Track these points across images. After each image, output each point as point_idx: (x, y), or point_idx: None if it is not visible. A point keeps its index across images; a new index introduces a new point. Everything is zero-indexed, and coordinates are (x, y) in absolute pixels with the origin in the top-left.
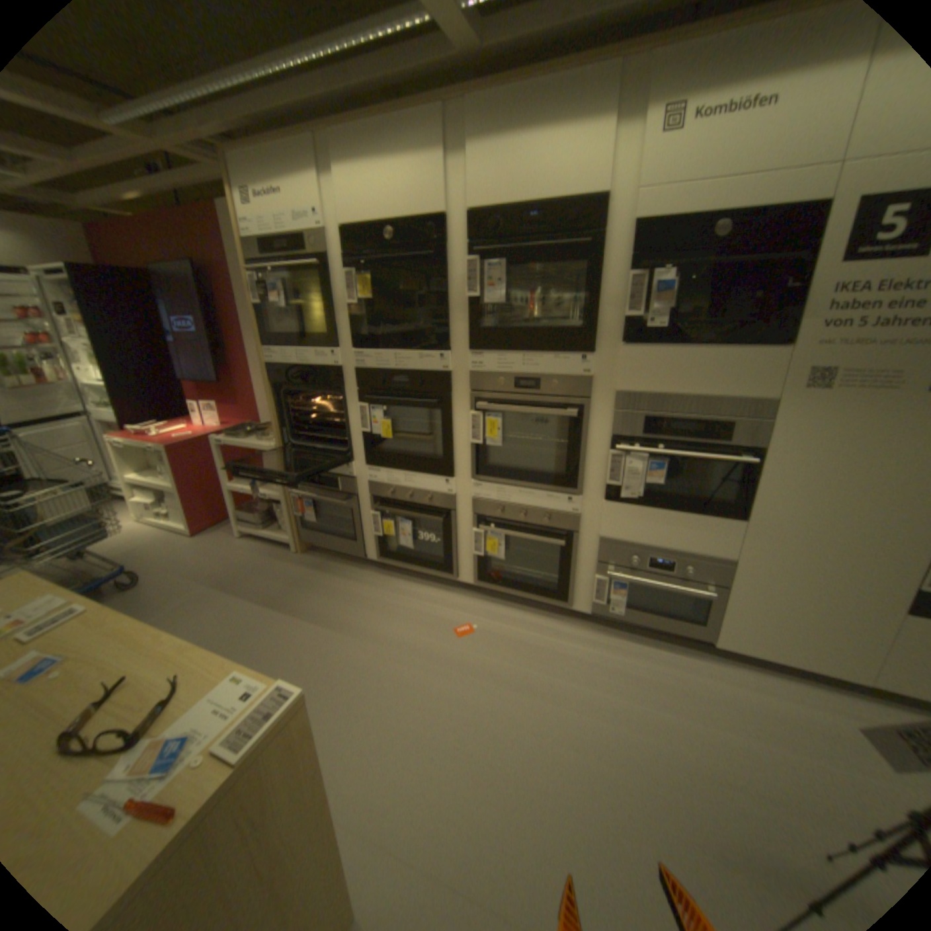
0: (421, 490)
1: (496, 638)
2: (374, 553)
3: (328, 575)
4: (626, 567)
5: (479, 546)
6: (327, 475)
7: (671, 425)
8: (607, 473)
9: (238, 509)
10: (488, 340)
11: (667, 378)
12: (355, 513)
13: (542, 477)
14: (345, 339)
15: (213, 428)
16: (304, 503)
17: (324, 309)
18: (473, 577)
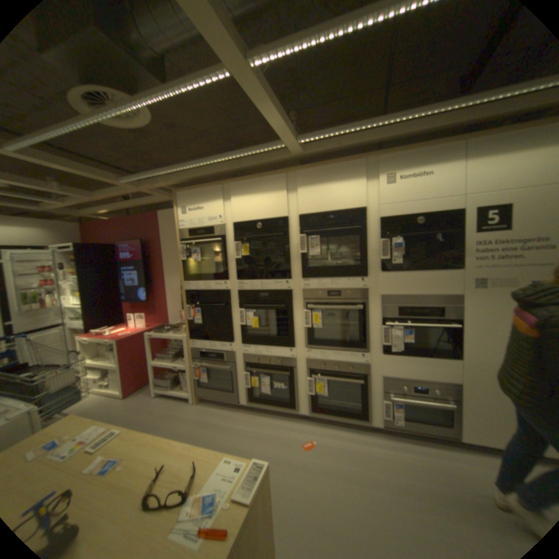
0: (275, 356)
1: (329, 449)
2: (244, 400)
3: (214, 417)
4: (400, 394)
5: (311, 388)
6: (217, 352)
7: (412, 310)
8: (382, 338)
9: (154, 378)
10: (312, 272)
11: (406, 287)
12: (233, 374)
13: (346, 343)
14: (232, 275)
15: (140, 328)
16: (200, 370)
17: (221, 260)
18: (308, 410)
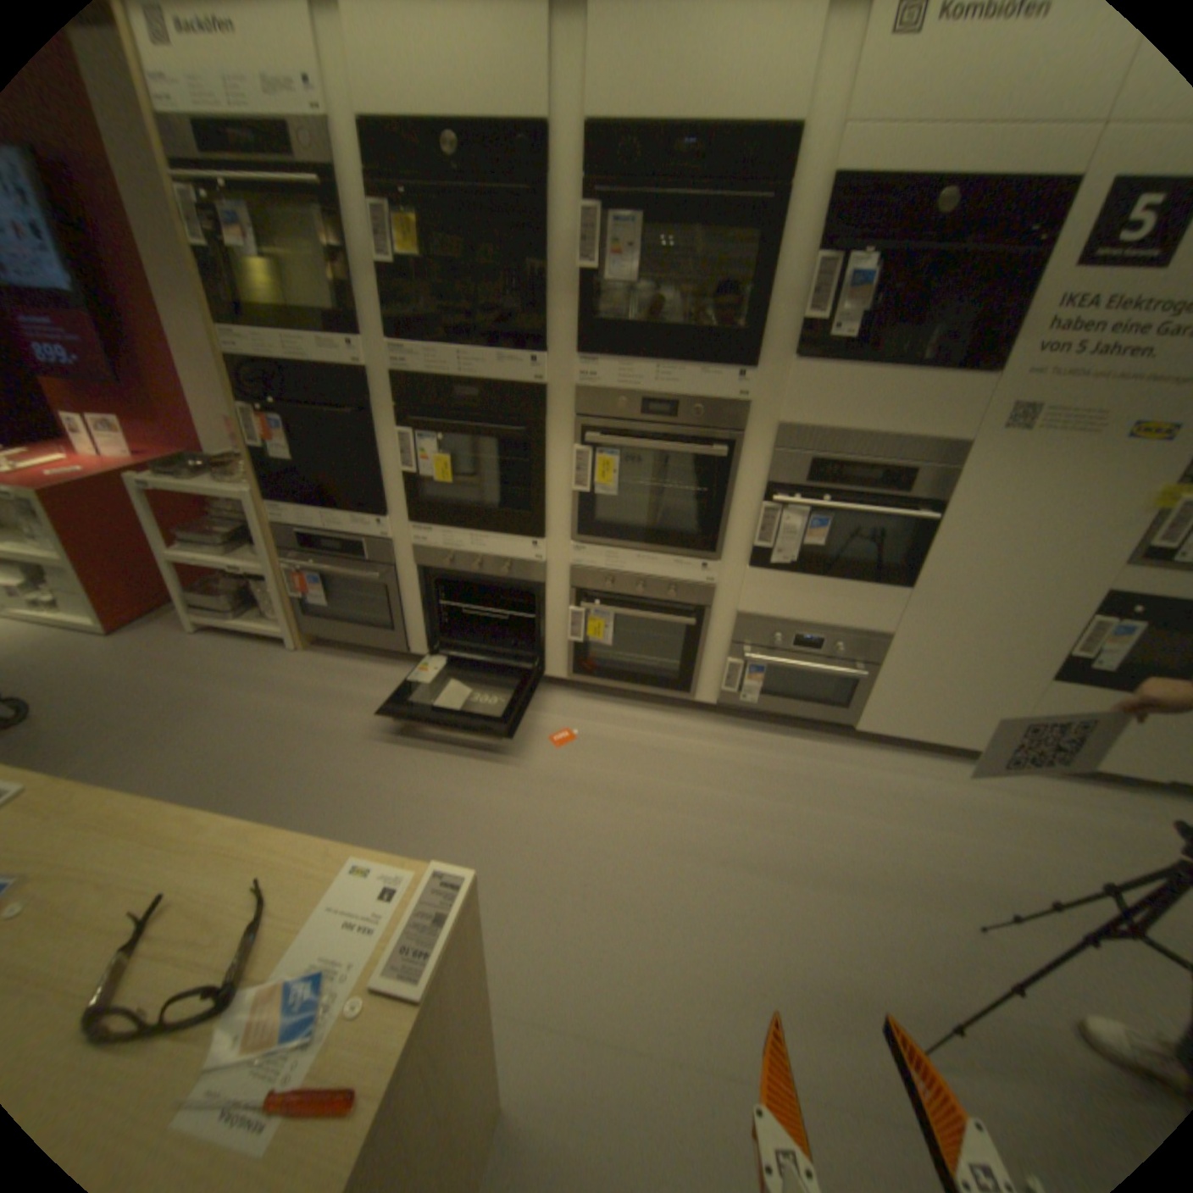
0: (496, 556)
1: (604, 742)
2: (422, 645)
3: (352, 679)
4: (765, 647)
5: (578, 629)
6: (345, 537)
7: (843, 470)
8: (756, 531)
9: (187, 589)
10: (608, 339)
11: (847, 408)
12: (391, 591)
13: (670, 538)
14: (371, 322)
15: (117, 459)
16: (306, 578)
17: (330, 267)
18: (566, 669)
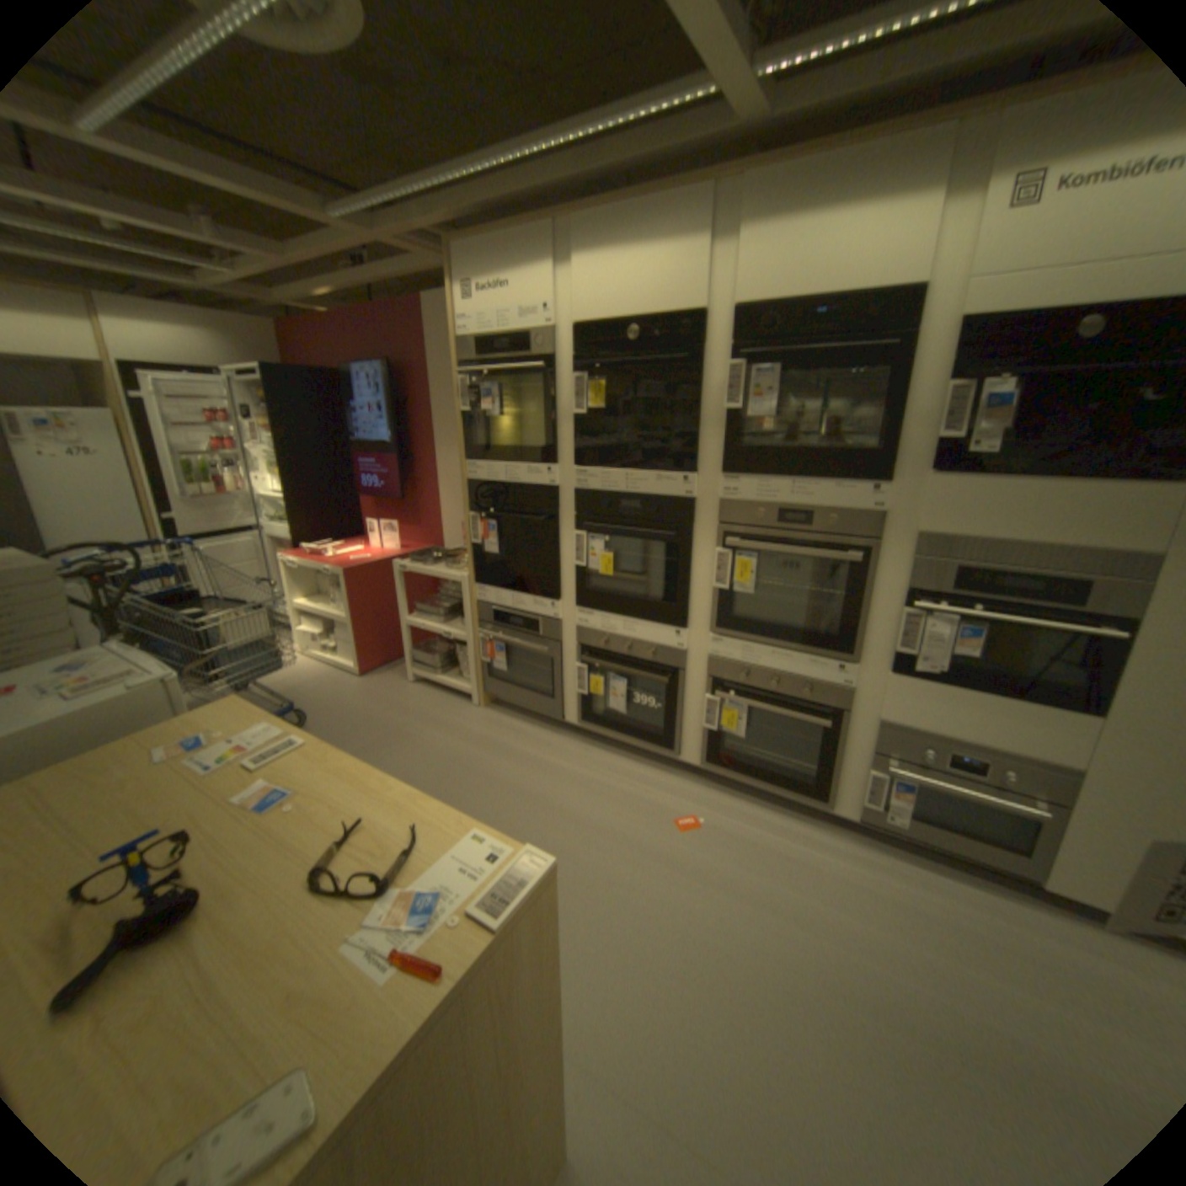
0: (644, 641)
1: (731, 838)
2: (575, 716)
3: (517, 736)
4: (916, 765)
5: (713, 718)
6: (528, 616)
7: (997, 580)
8: (899, 637)
9: (416, 648)
10: (749, 461)
11: (996, 518)
12: (556, 664)
13: (806, 637)
14: (567, 455)
15: (393, 551)
16: (496, 646)
17: (544, 419)
18: (701, 757)
